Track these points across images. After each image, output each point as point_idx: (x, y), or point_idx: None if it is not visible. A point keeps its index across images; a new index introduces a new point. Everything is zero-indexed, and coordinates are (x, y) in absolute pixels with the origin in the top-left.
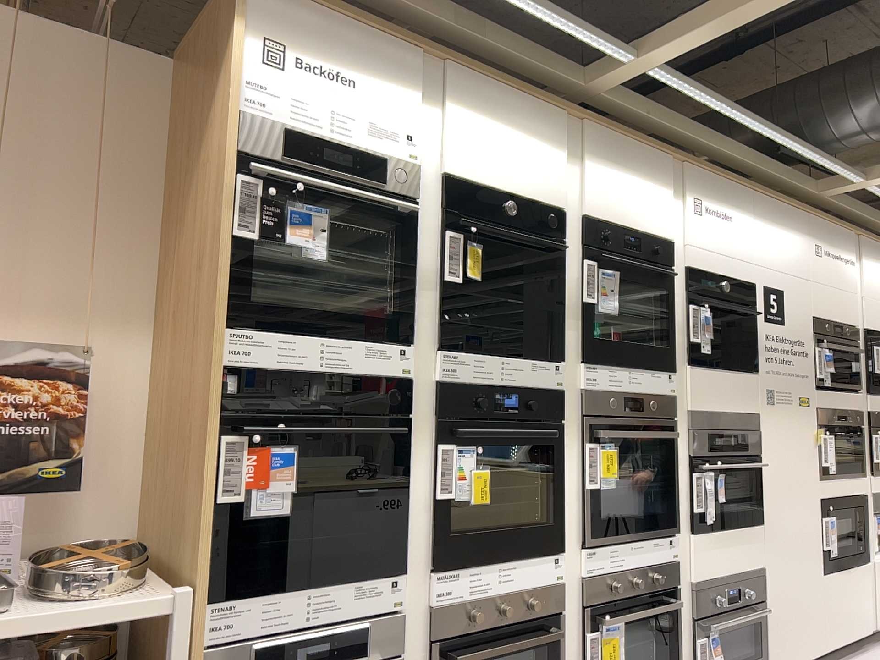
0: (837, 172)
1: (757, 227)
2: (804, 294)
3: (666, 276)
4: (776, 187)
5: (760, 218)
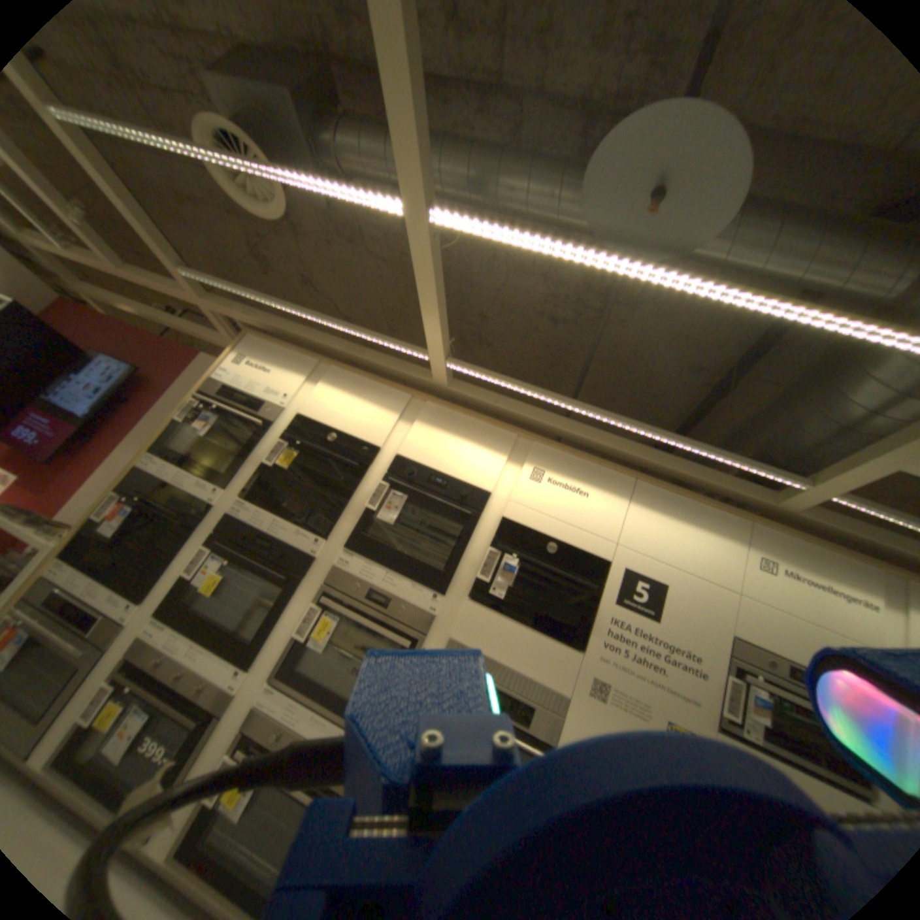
0: (758, 469)
1: (638, 511)
2: (721, 604)
3: (465, 515)
4: (707, 487)
5: (645, 505)
